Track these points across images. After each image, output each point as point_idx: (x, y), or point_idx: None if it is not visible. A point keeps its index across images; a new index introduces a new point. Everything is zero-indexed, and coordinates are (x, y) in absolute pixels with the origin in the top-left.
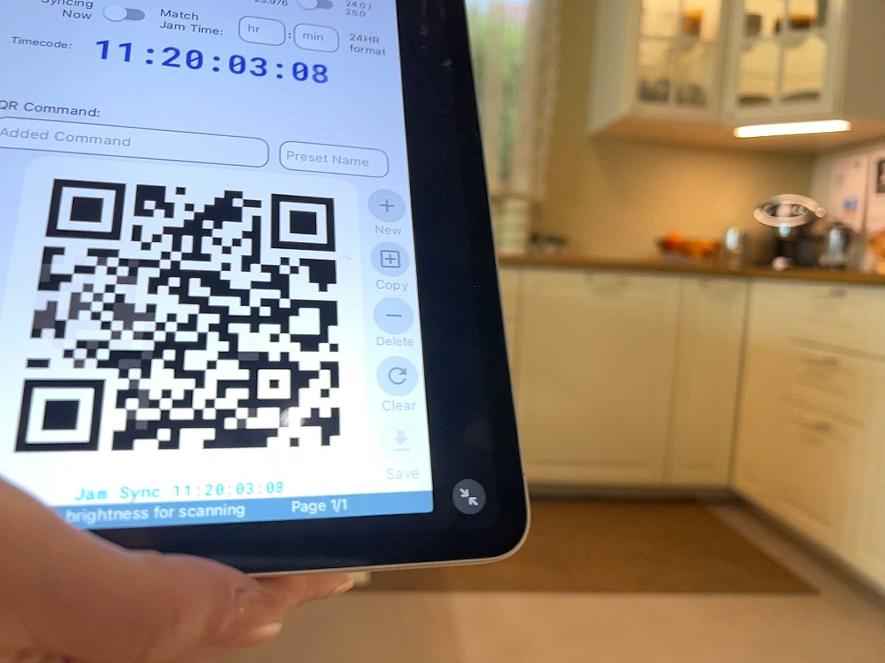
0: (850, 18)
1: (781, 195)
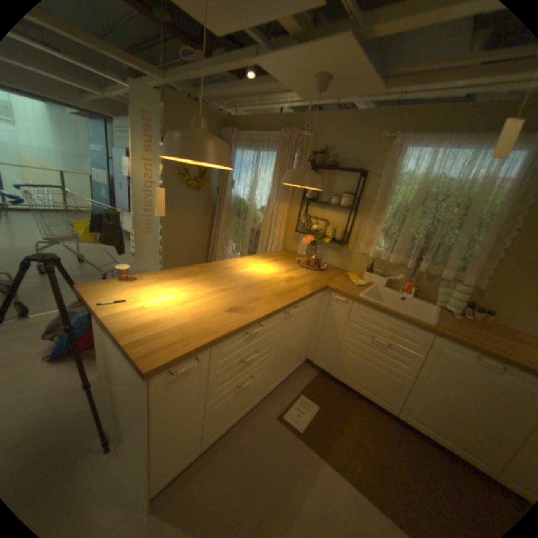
0: None
1: None
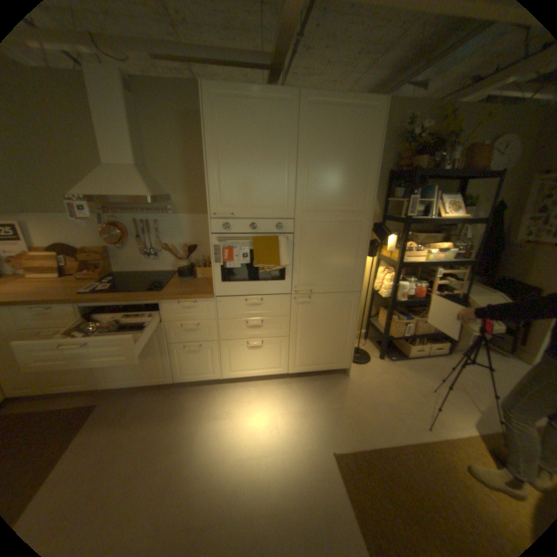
0: None
1: None
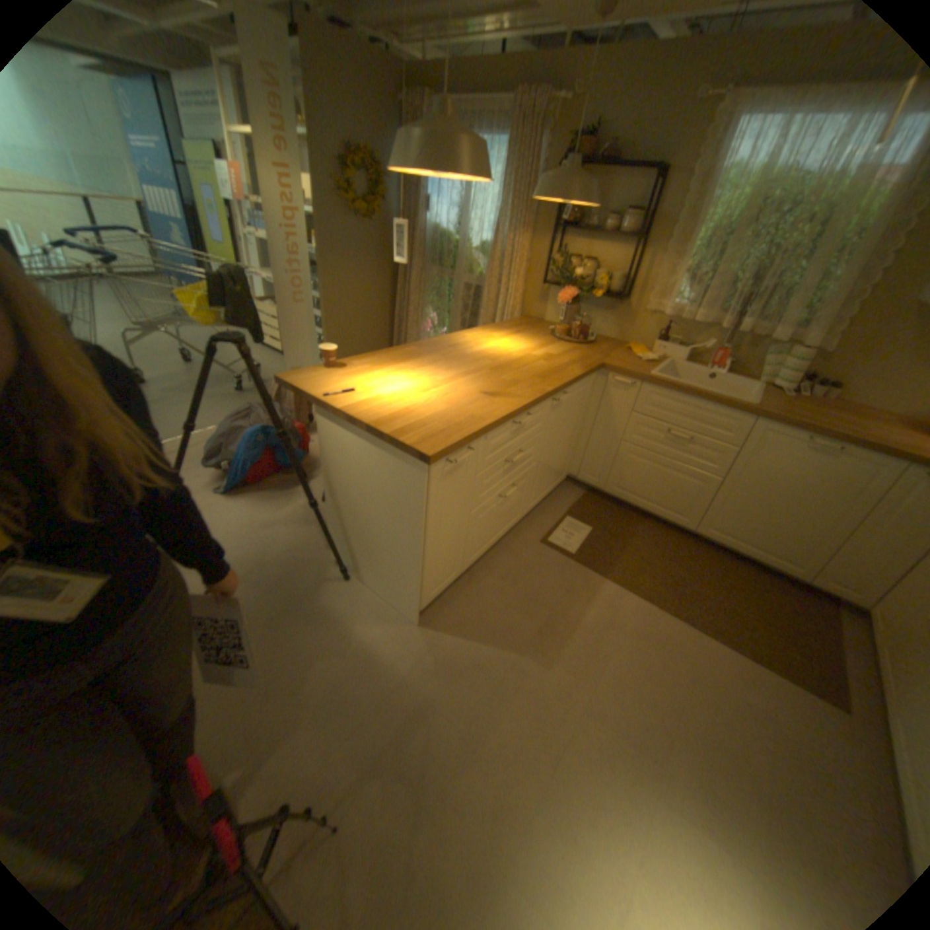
0: None
1: None
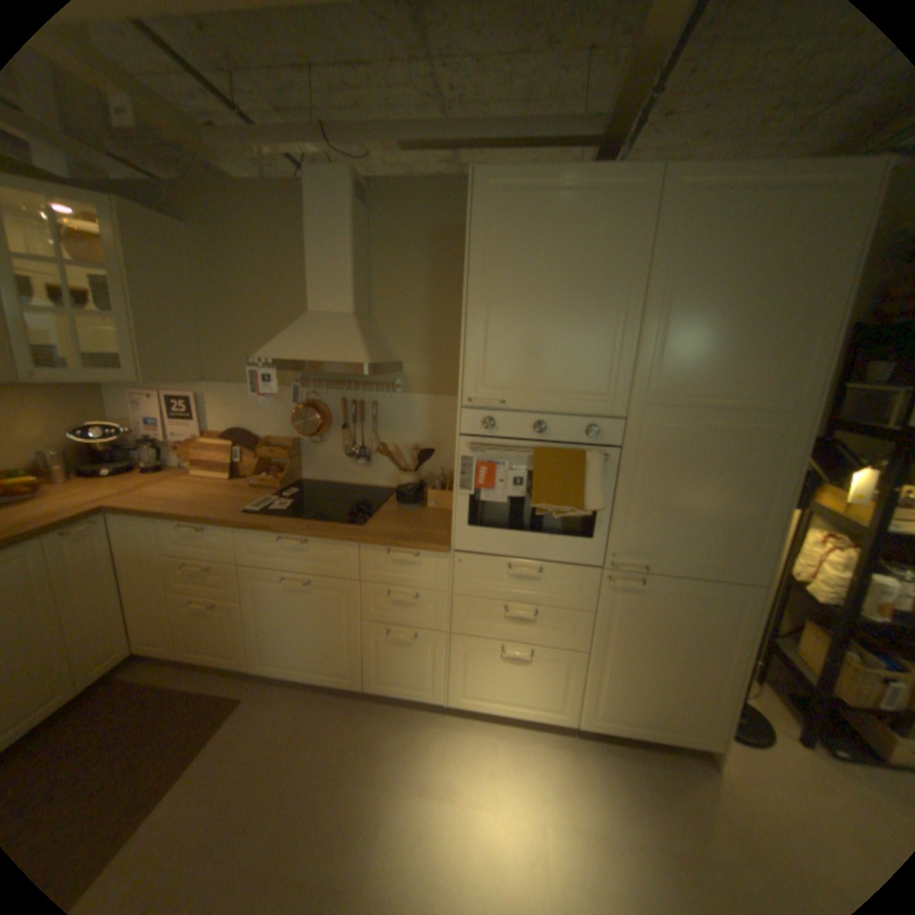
0: (126, 310)
1: (78, 412)
